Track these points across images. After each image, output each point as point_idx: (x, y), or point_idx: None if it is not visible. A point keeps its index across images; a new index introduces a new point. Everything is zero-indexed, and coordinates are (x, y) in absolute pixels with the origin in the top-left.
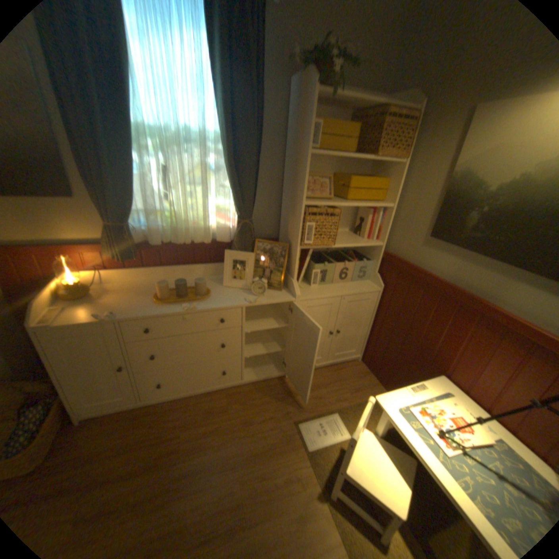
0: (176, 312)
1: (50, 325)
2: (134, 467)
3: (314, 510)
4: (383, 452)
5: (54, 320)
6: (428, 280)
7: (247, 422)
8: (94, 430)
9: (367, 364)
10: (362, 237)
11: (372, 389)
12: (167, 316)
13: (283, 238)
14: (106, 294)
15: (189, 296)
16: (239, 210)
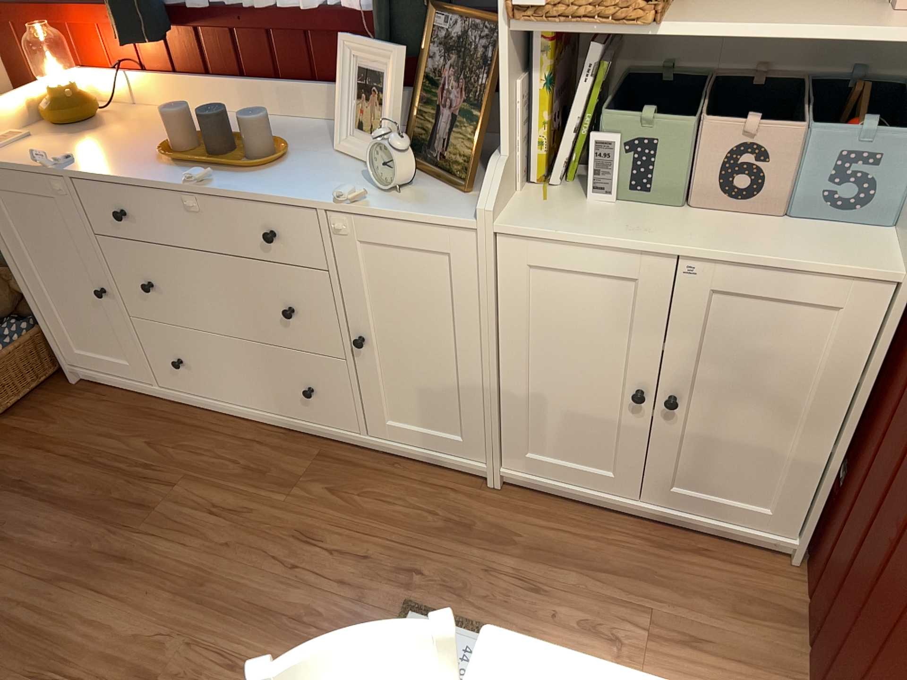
0: (172, 182)
1: None
2: (82, 492)
3: None
4: None
5: None
6: None
7: (313, 532)
8: (88, 402)
9: (814, 580)
10: None
11: (760, 667)
12: (153, 186)
13: None
14: (119, 122)
15: (232, 154)
16: None
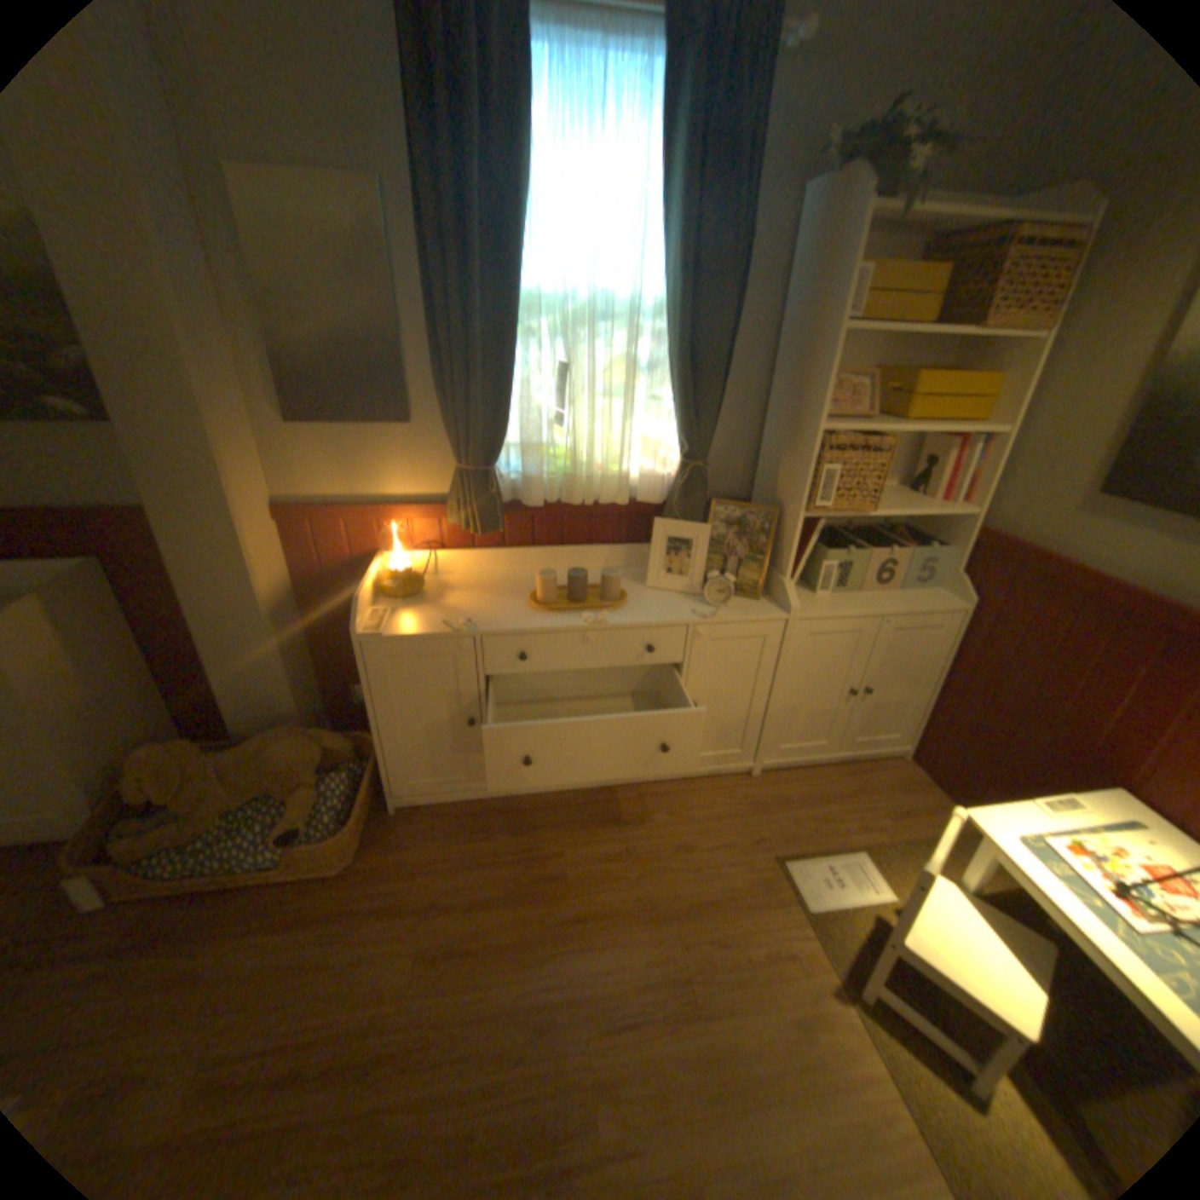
0: (573, 626)
1: (382, 633)
2: (494, 892)
3: (828, 1014)
4: (979, 921)
5: (384, 625)
6: (1090, 584)
7: (684, 845)
8: (420, 825)
9: (925, 766)
10: (930, 496)
11: (938, 816)
12: (558, 632)
13: (762, 497)
14: (447, 590)
15: (588, 601)
16: (682, 443)
